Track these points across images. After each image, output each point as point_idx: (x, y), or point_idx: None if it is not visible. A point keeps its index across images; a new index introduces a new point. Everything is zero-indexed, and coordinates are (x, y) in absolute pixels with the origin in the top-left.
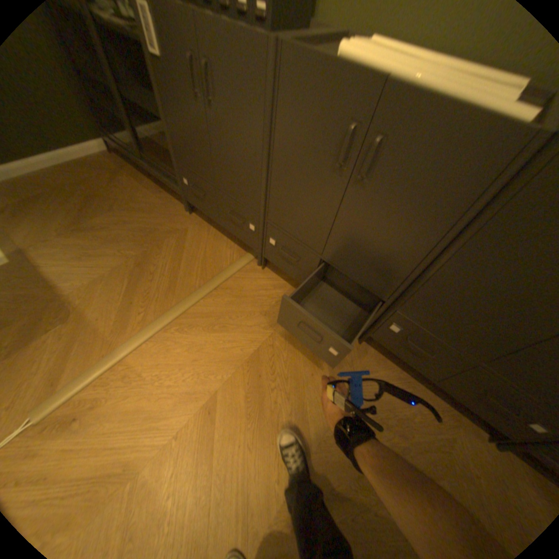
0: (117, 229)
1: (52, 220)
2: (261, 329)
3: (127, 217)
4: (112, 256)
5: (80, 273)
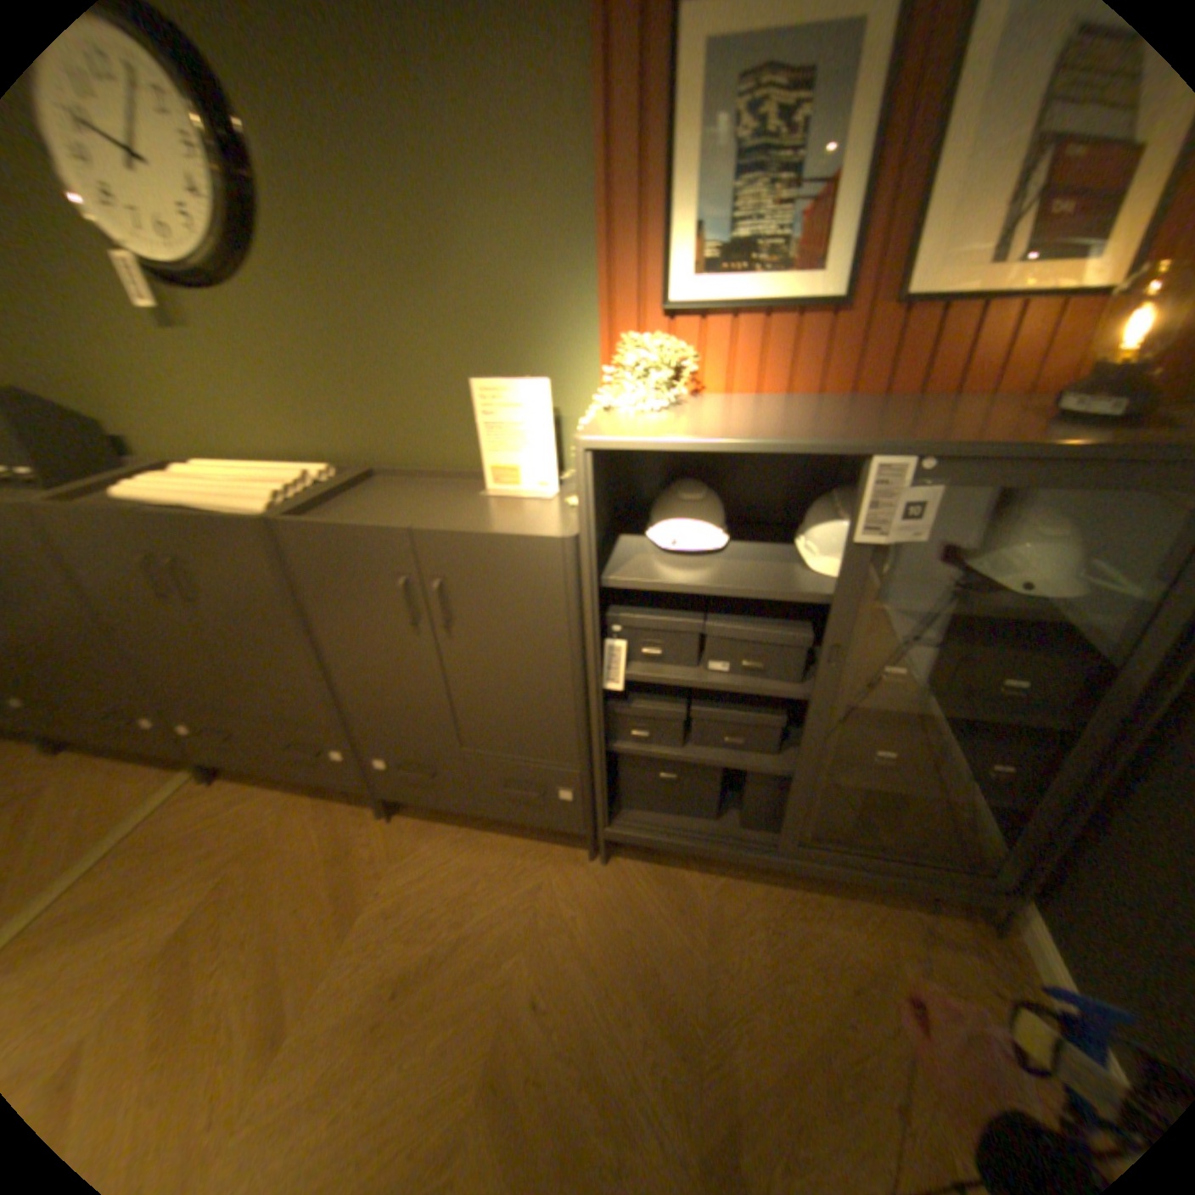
0: None
1: None
2: (192, 887)
3: None
4: None
5: None
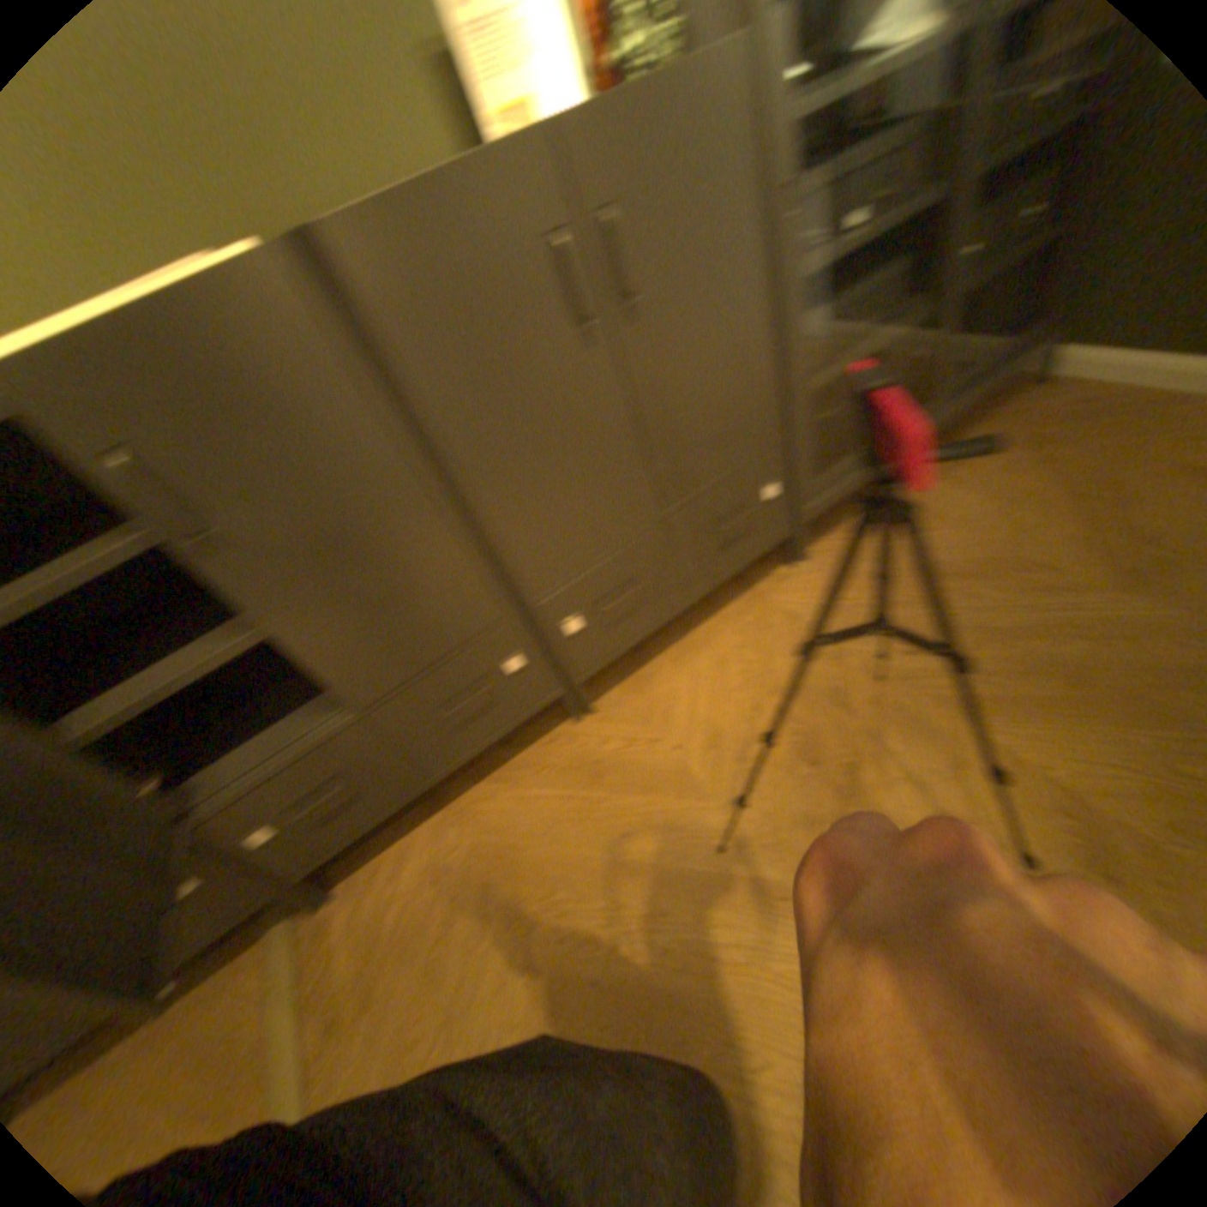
0: None
1: None
2: (487, 943)
3: None
4: None
5: None
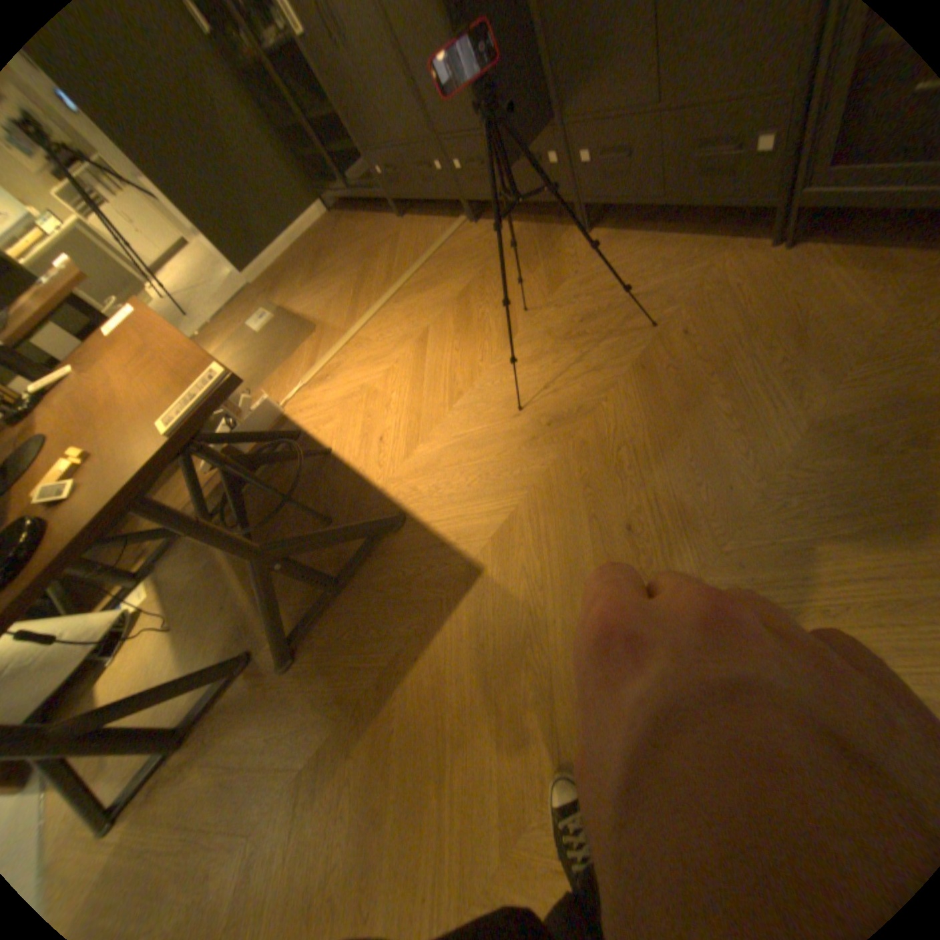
0: (341, 260)
1: (295, 279)
2: (472, 269)
3: (348, 248)
4: (340, 279)
5: (319, 300)
